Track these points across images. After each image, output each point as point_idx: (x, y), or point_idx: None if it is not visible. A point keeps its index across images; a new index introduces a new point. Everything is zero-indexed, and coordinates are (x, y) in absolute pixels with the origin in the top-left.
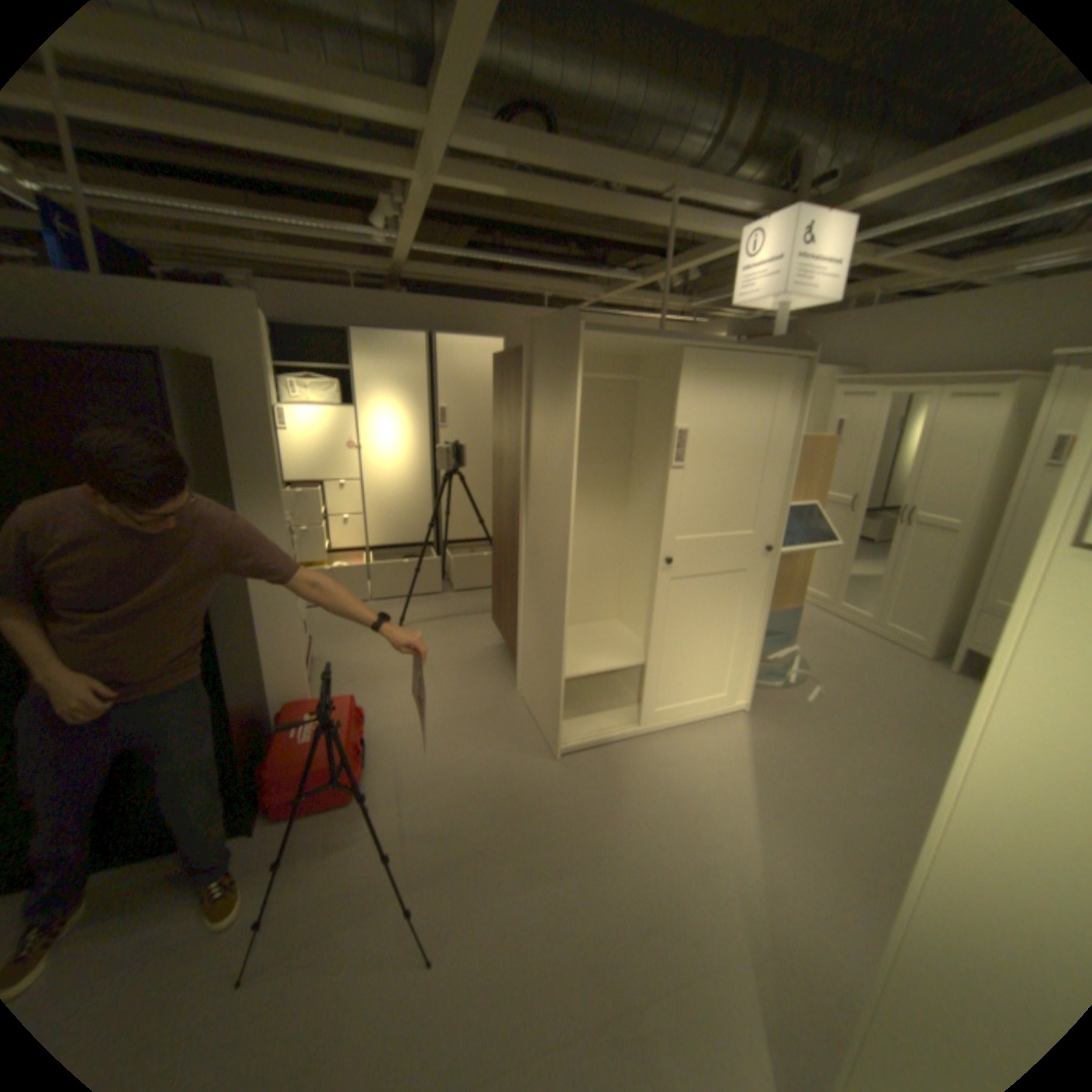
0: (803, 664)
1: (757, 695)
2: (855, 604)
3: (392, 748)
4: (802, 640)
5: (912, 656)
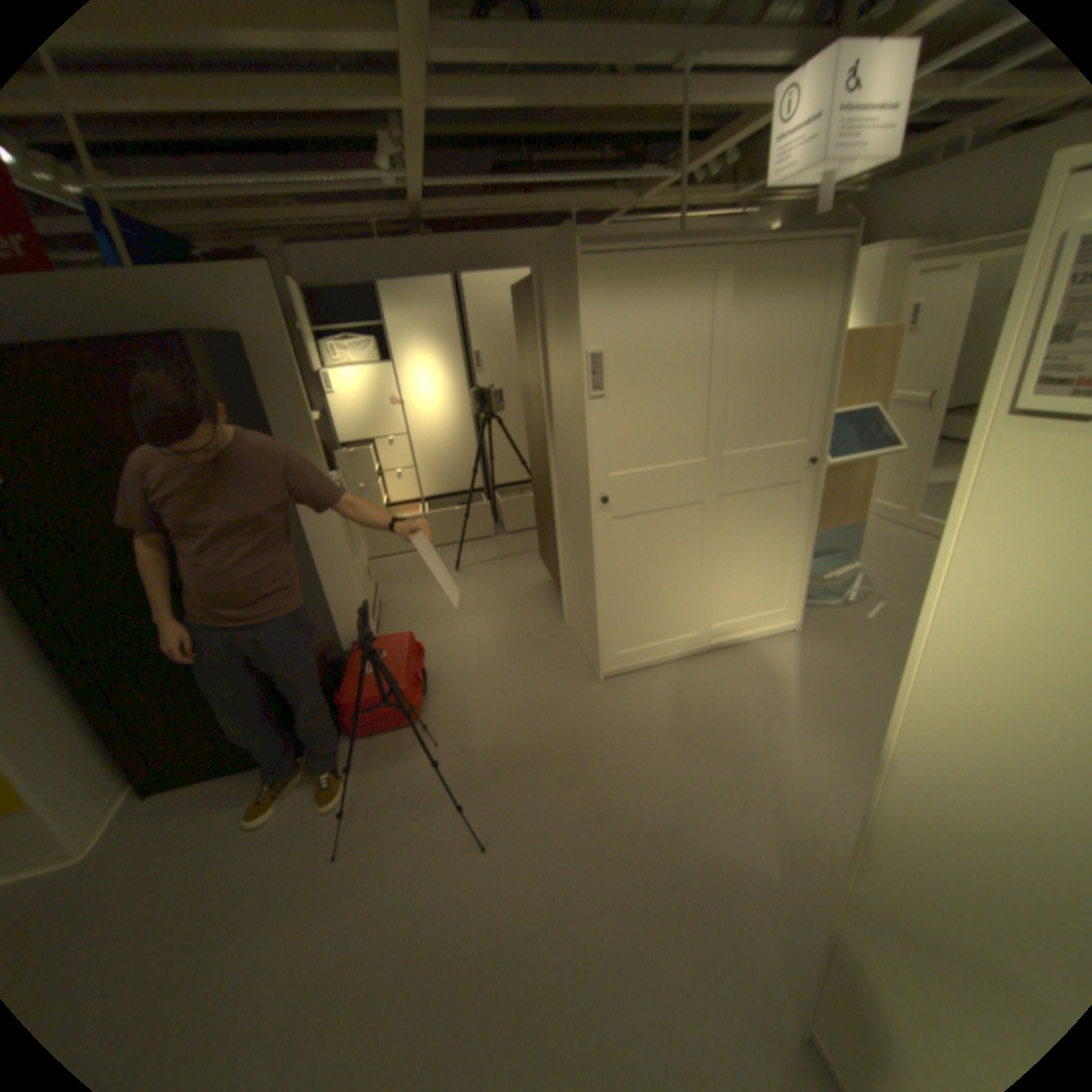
0: (866, 580)
1: (811, 614)
2: (937, 514)
3: (451, 677)
4: (868, 556)
5: None
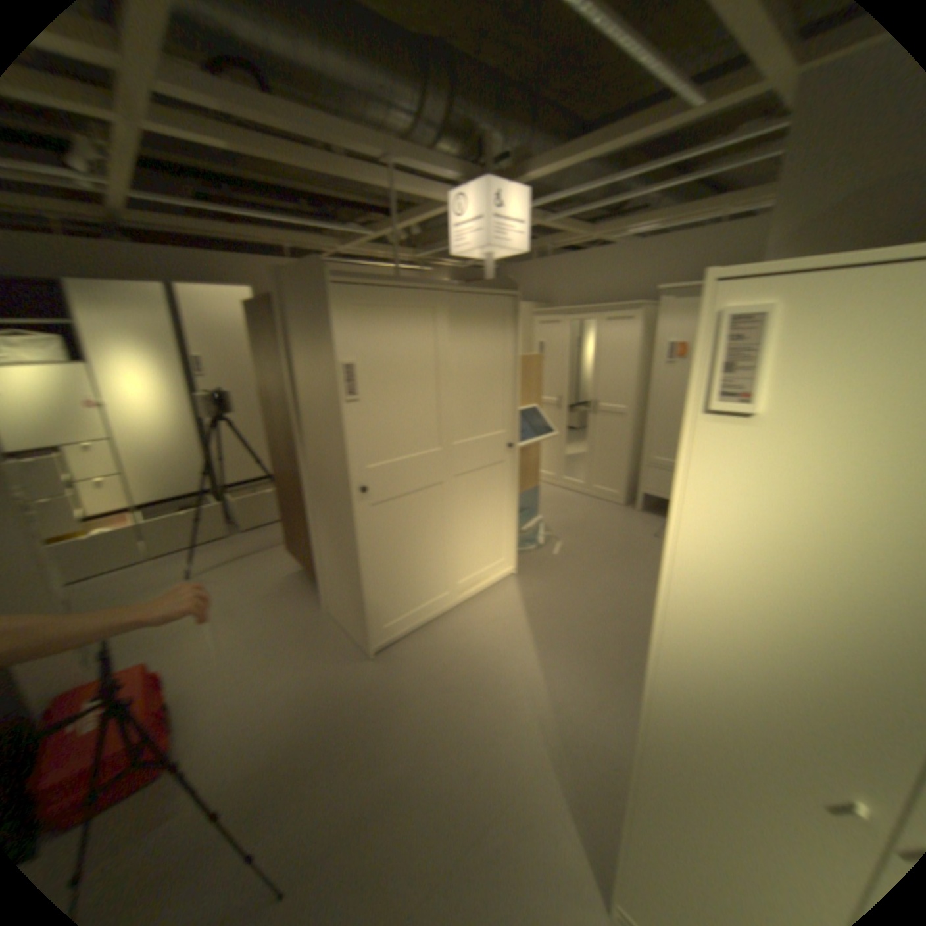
0: (547, 528)
1: (520, 560)
2: (573, 476)
3: (204, 701)
4: (543, 511)
5: (613, 506)
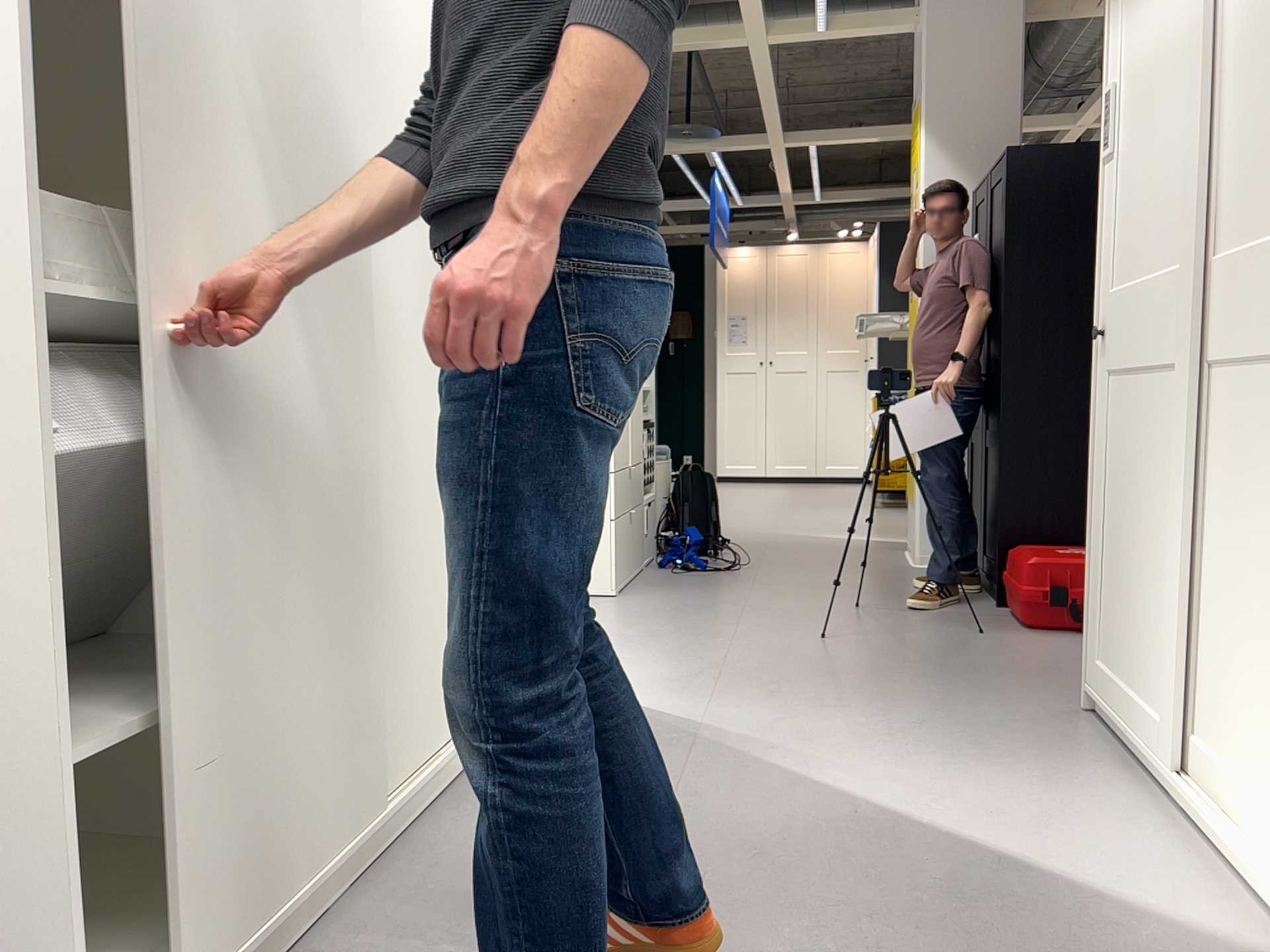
0: None
1: None
2: None
3: None
4: None
5: None
